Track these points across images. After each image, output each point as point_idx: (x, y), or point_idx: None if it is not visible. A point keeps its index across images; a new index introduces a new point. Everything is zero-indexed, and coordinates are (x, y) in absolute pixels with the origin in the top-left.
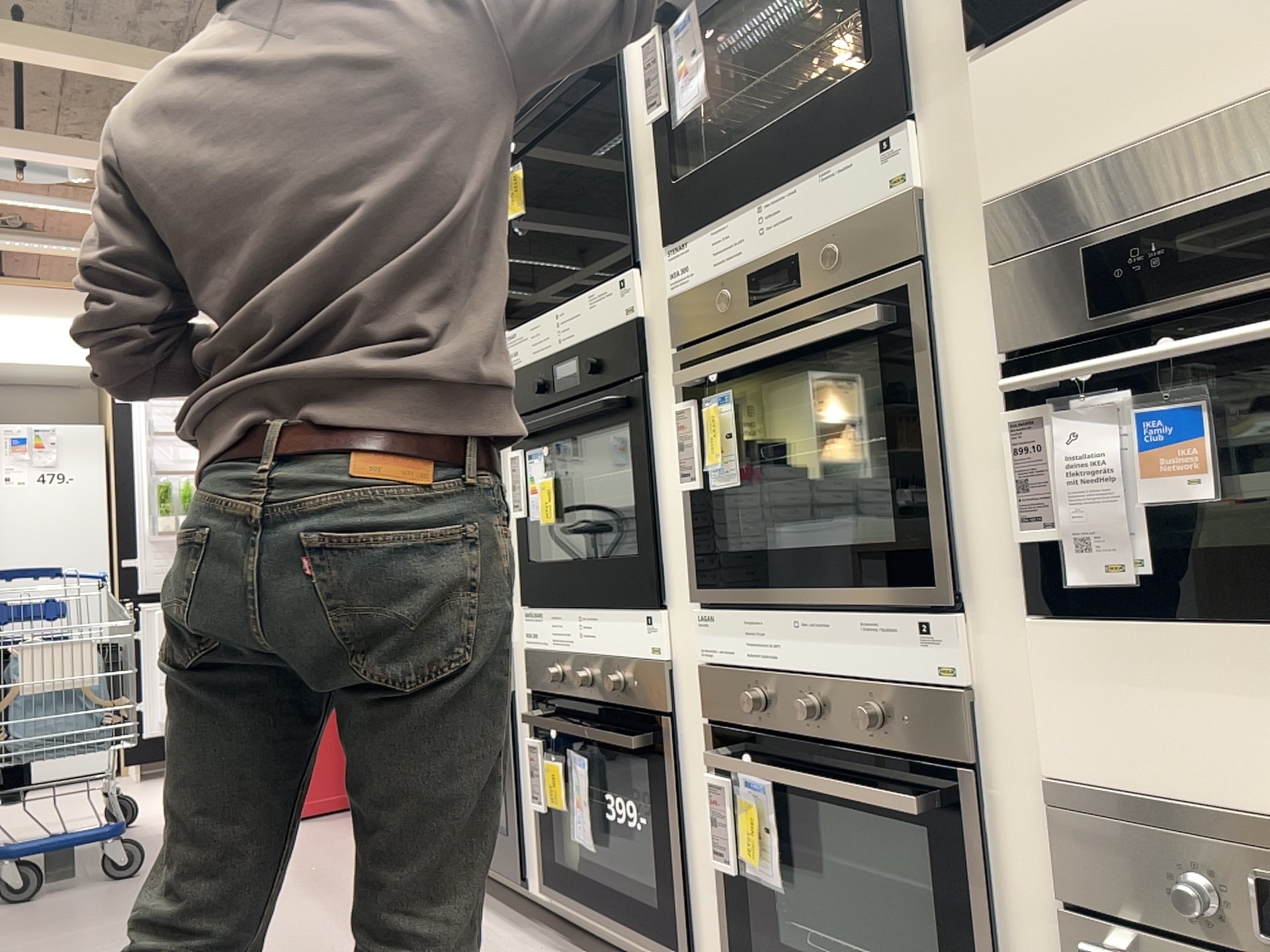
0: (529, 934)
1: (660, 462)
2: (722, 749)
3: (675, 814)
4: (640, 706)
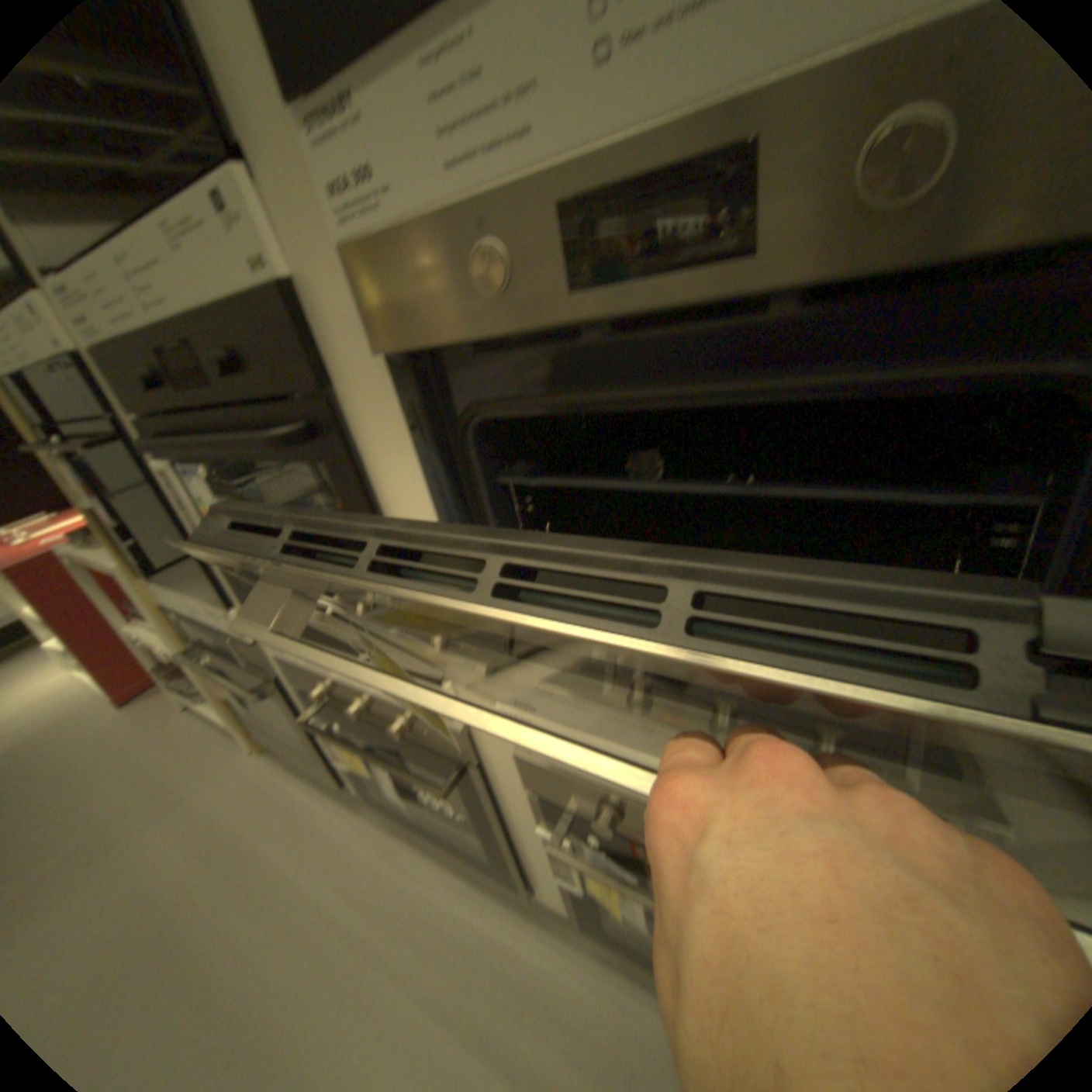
0: (361, 820)
1: (386, 502)
2: (553, 820)
3: (496, 828)
4: (434, 750)
